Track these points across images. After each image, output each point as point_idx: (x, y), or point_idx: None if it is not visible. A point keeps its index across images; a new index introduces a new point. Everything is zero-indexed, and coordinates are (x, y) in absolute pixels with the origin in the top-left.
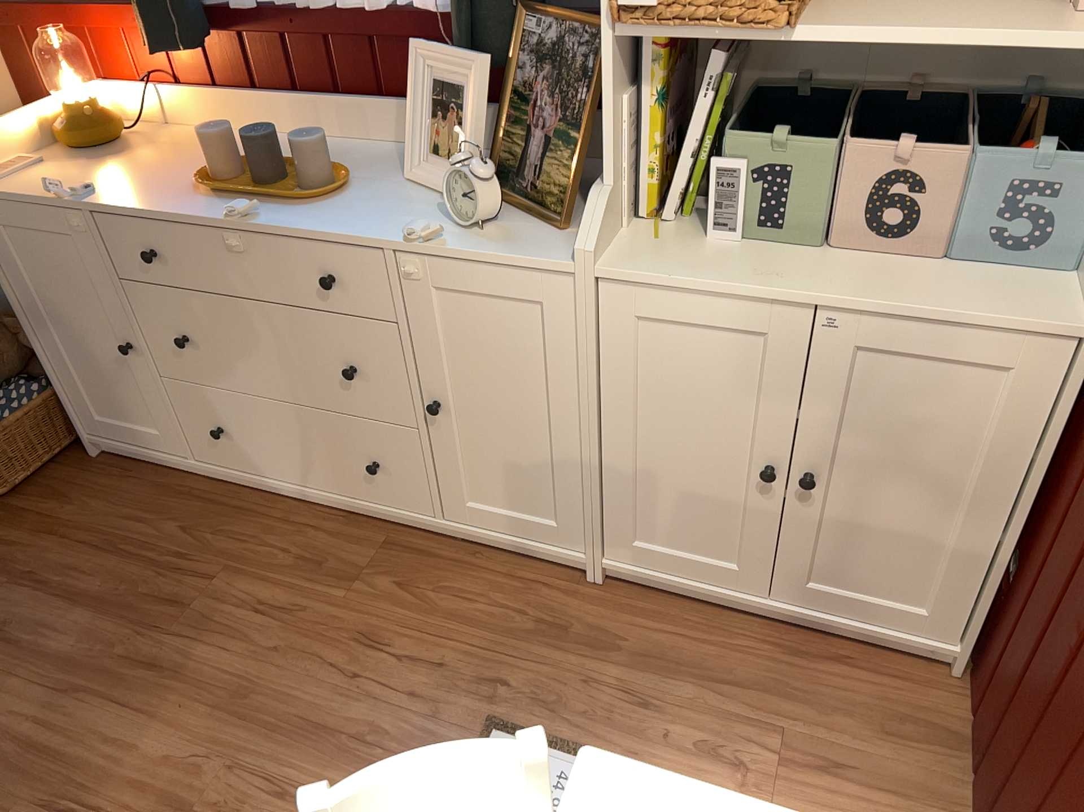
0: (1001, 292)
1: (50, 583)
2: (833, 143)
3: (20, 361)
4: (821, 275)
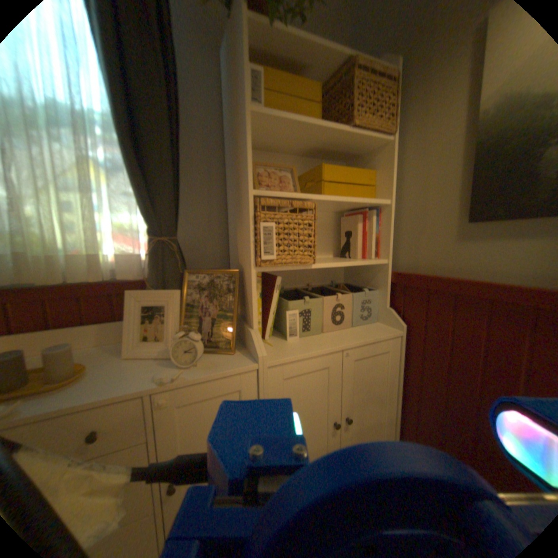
0: (375, 329)
1: None
2: (319, 297)
3: None
4: (334, 339)
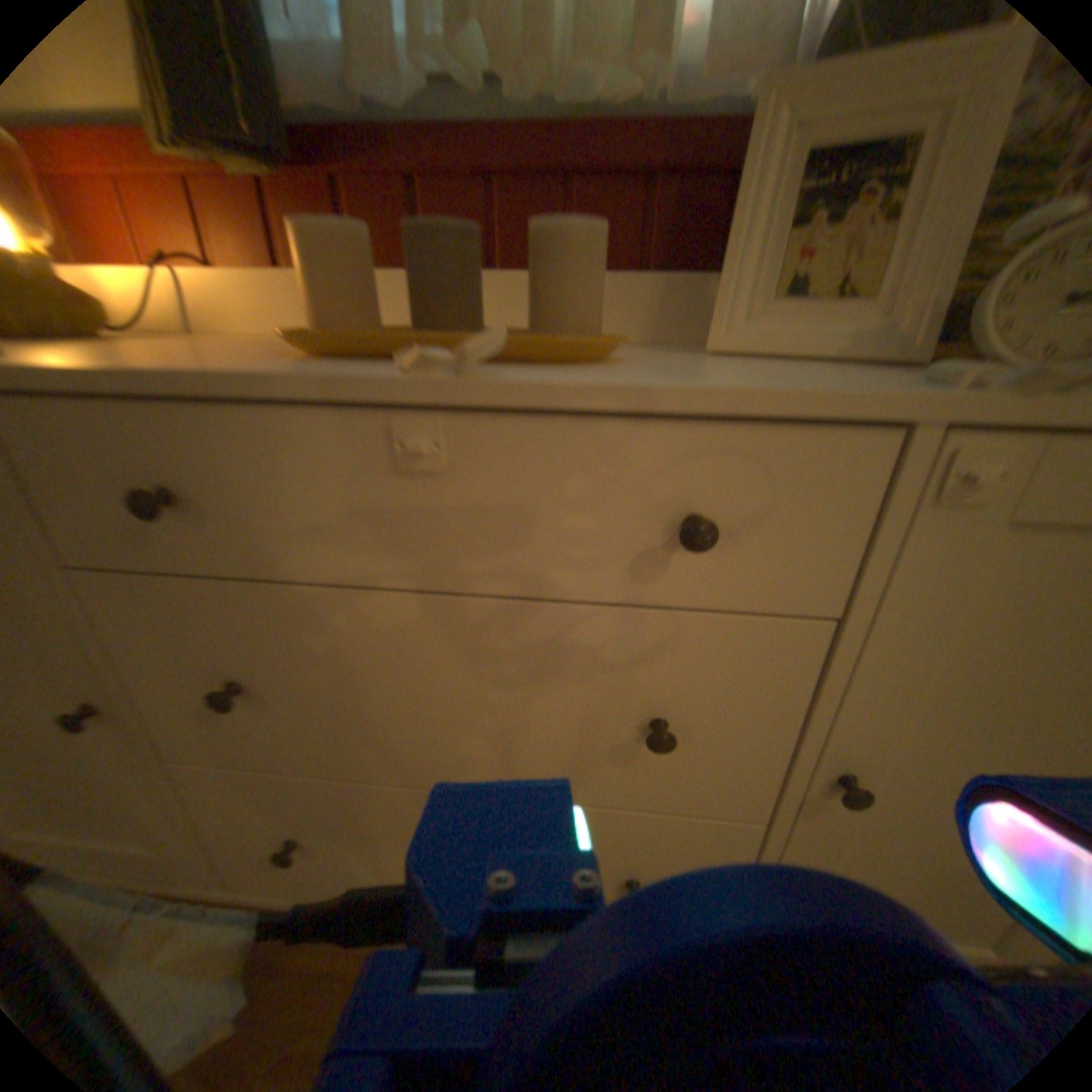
0: None
1: None
2: None
3: None
4: None
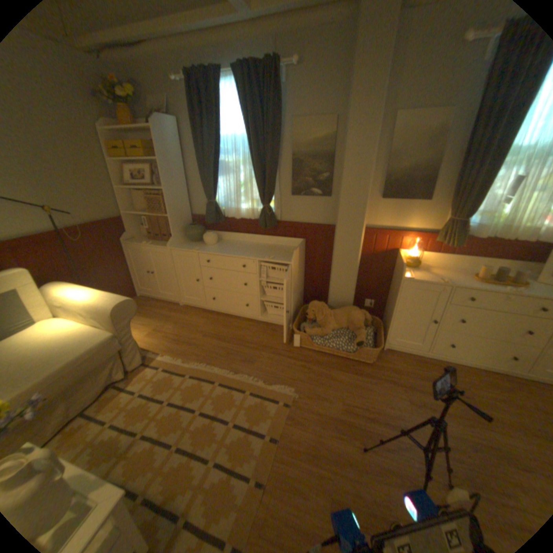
0: None
1: (418, 393)
2: None
3: (363, 321)
4: None
